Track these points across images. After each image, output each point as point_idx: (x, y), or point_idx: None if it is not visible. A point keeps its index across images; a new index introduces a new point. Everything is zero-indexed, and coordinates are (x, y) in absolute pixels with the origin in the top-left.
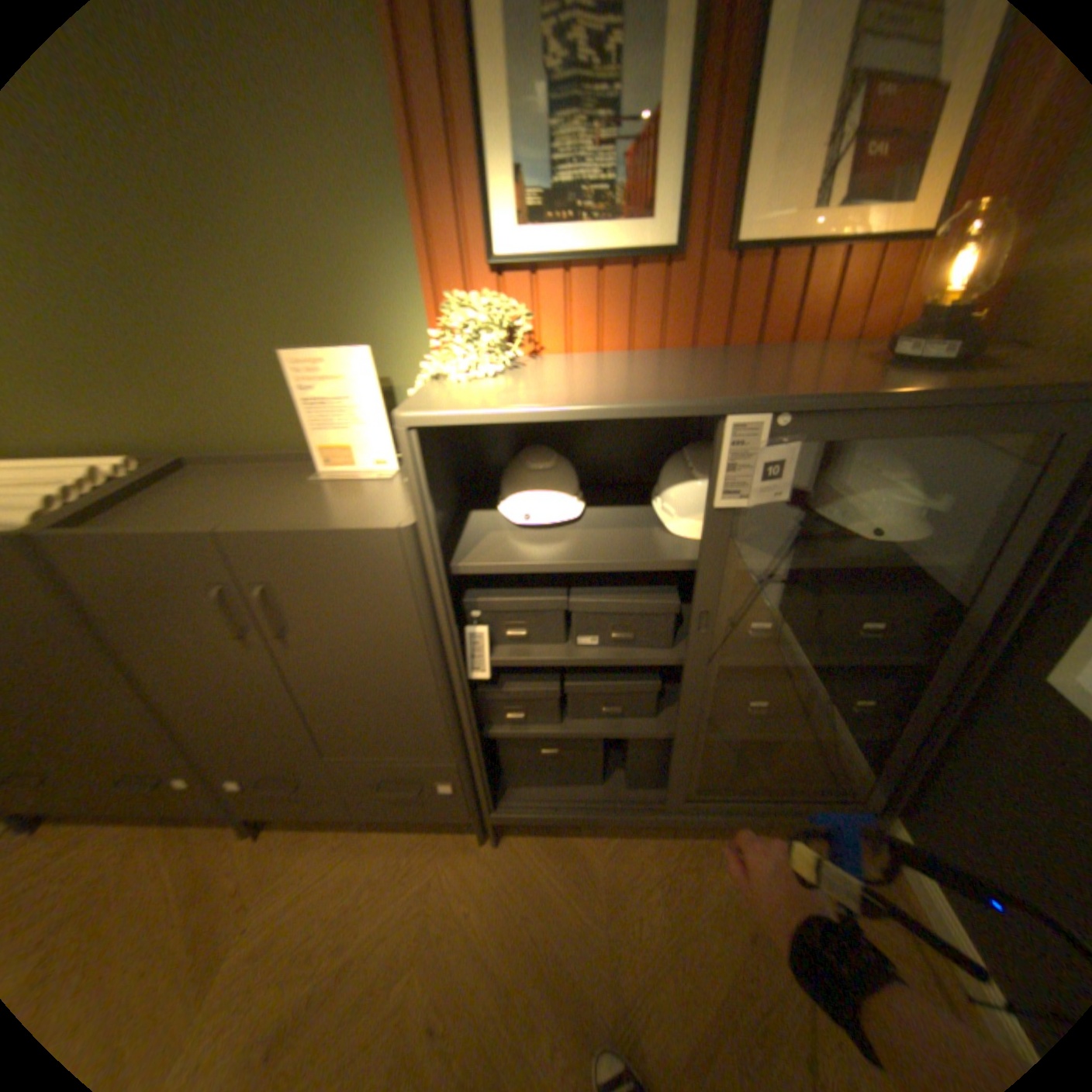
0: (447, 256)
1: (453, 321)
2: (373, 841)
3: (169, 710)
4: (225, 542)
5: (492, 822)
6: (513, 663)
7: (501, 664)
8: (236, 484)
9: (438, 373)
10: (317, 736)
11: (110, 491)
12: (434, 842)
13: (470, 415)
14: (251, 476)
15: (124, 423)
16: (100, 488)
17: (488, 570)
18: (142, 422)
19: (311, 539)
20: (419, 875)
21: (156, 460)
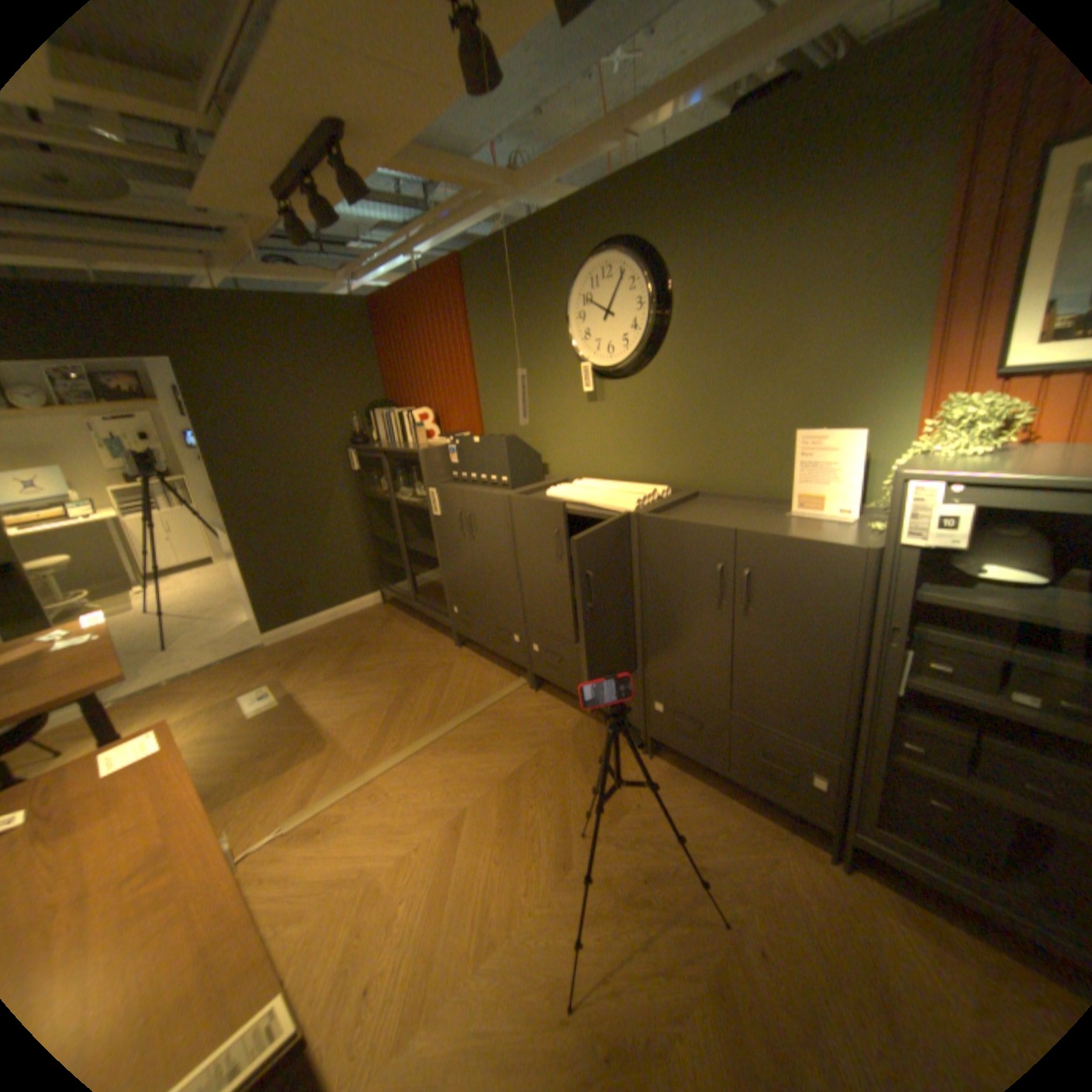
0: (958, 368)
1: (955, 414)
2: (737, 808)
3: (654, 637)
4: (744, 536)
5: (860, 843)
6: (934, 691)
7: (921, 688)
8: (736, 511)
9: (931, 449)
10: (739, 691)
11: (669, 503)
12: (791, 839)
13: (966, 474)
14: (744, 508)
15: (674, 469)
16: (663, 501)
17: (937, 599)
18: (685, 469)
19: (802, 544)
20: (774, 853)
21: (686, 491)
